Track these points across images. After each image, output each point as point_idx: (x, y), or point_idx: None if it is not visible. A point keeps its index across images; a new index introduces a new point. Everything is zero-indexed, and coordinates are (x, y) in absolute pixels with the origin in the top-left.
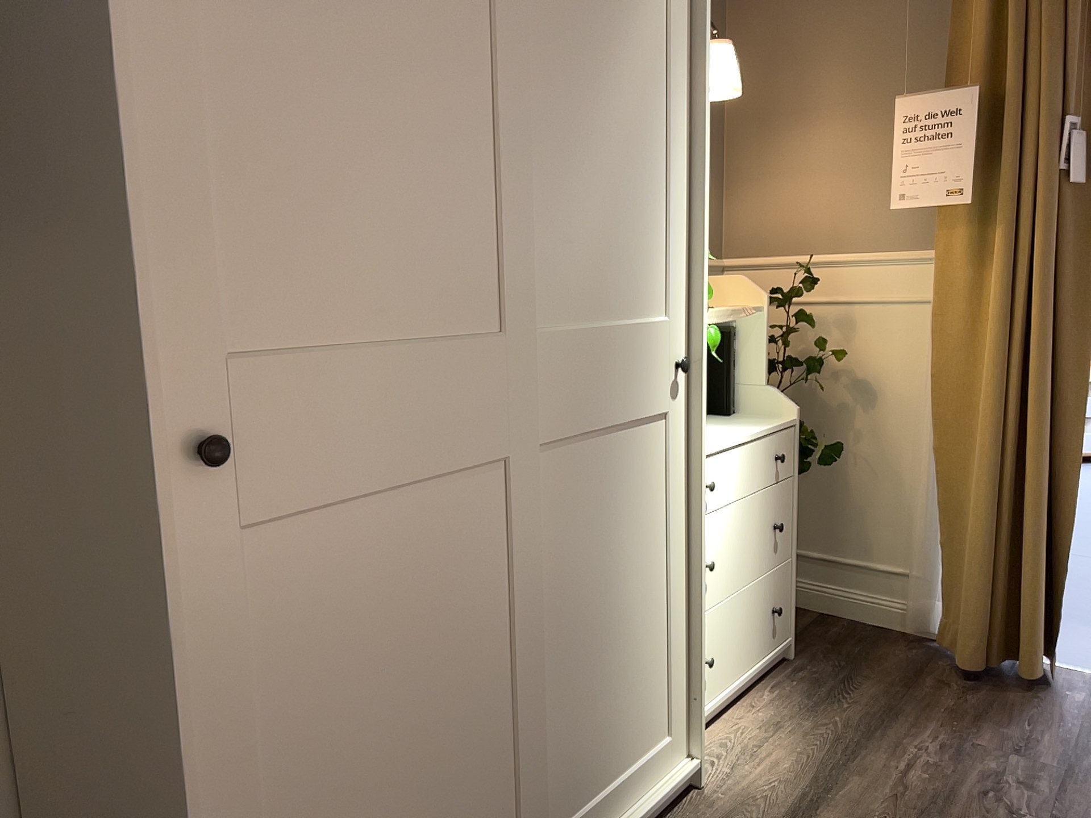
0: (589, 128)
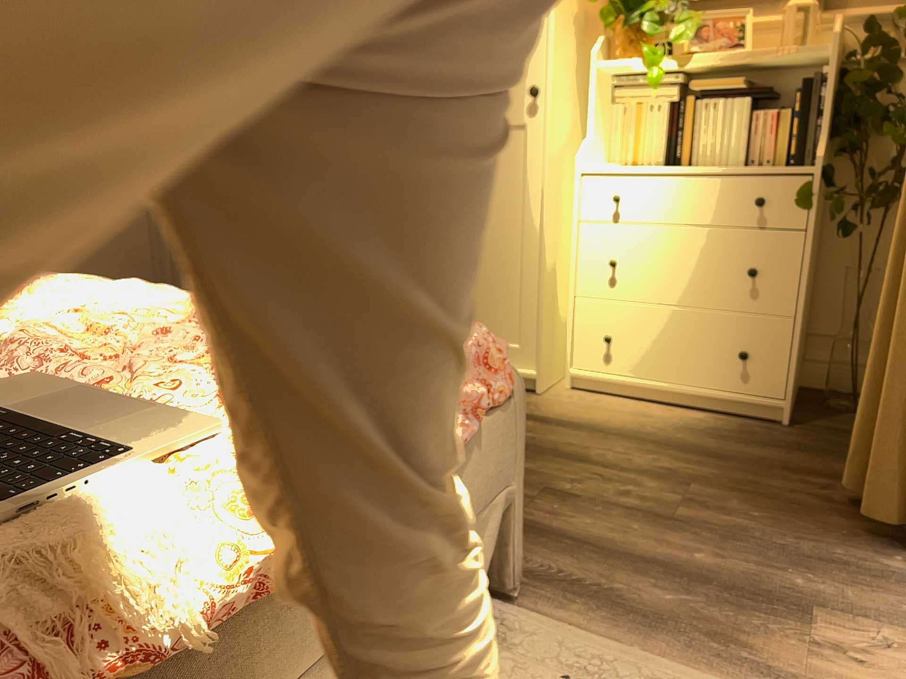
0: None
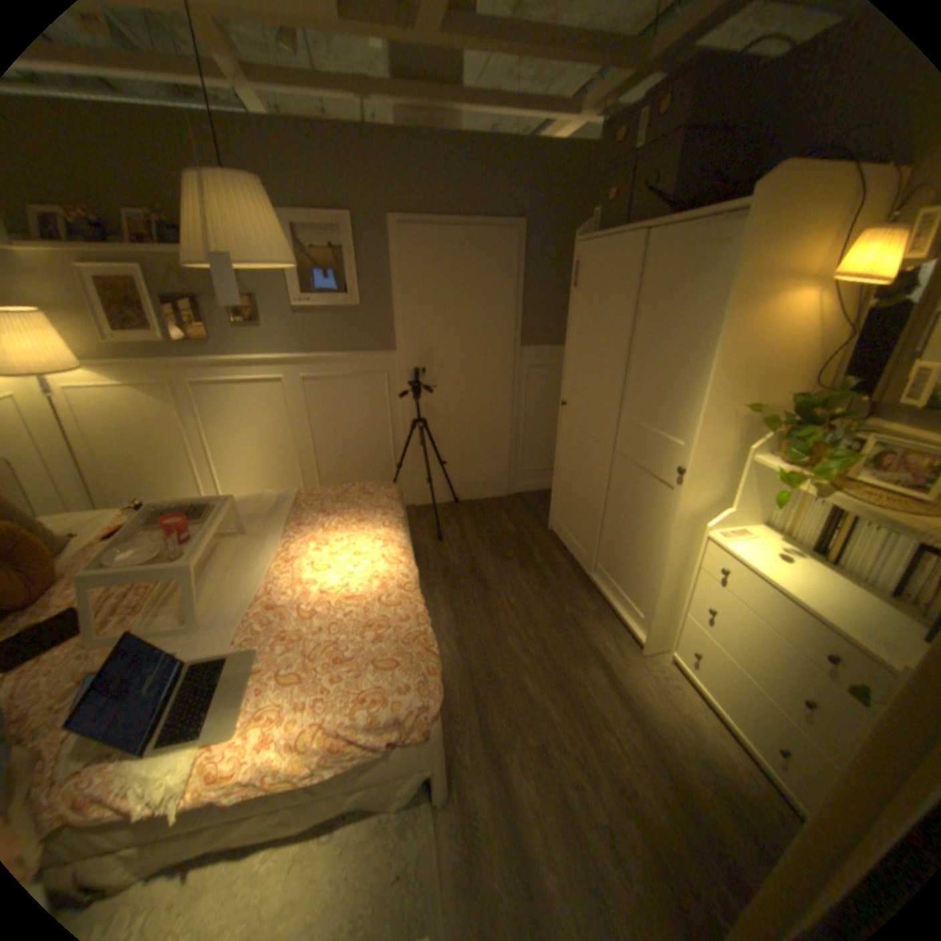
0: (660, 343)
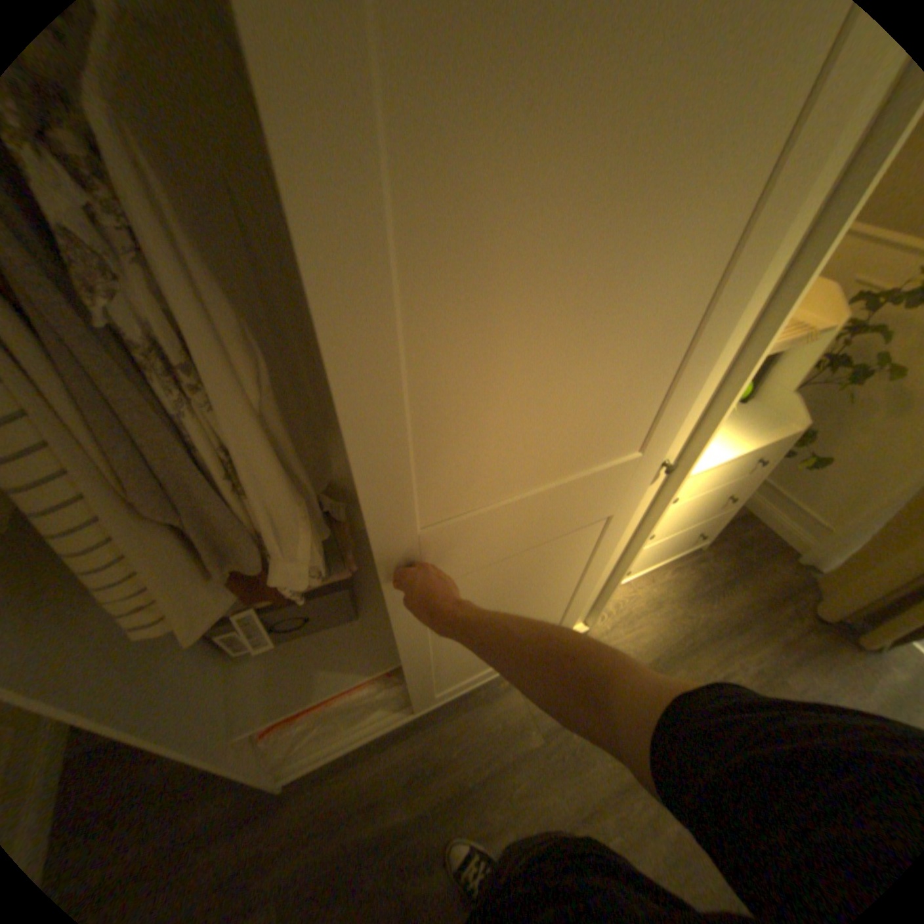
0: (620, 266)
